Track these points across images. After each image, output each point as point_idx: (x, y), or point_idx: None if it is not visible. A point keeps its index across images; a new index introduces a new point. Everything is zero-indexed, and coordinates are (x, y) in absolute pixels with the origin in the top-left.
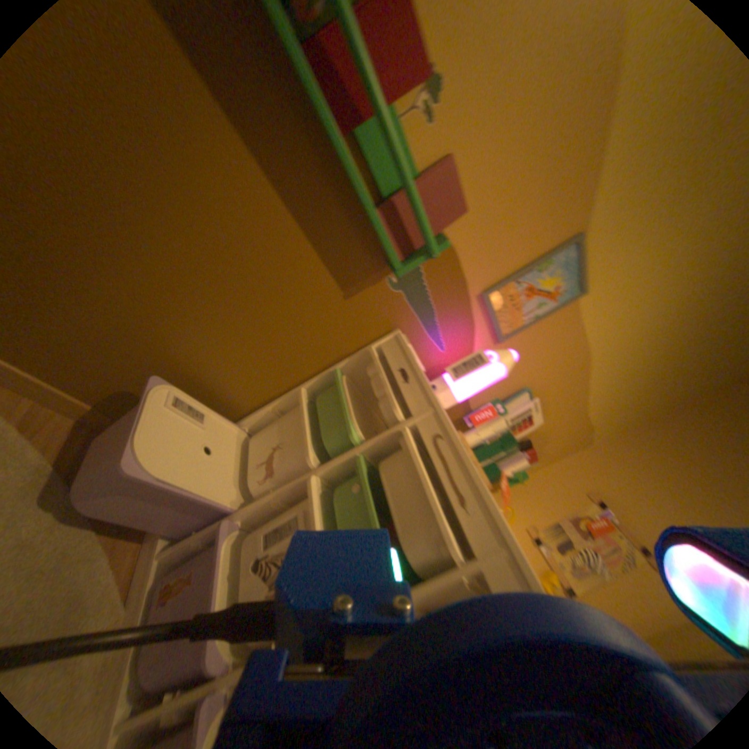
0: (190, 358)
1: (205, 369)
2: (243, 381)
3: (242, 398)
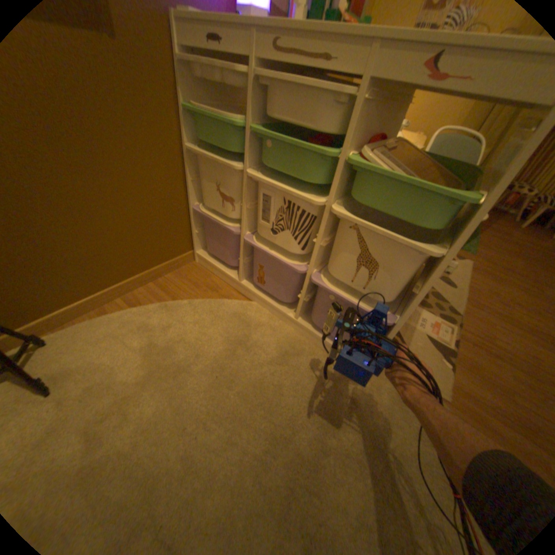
0: (120, 201)
1: (134, 198)
2: (156, 180)
3: (170, 189)
